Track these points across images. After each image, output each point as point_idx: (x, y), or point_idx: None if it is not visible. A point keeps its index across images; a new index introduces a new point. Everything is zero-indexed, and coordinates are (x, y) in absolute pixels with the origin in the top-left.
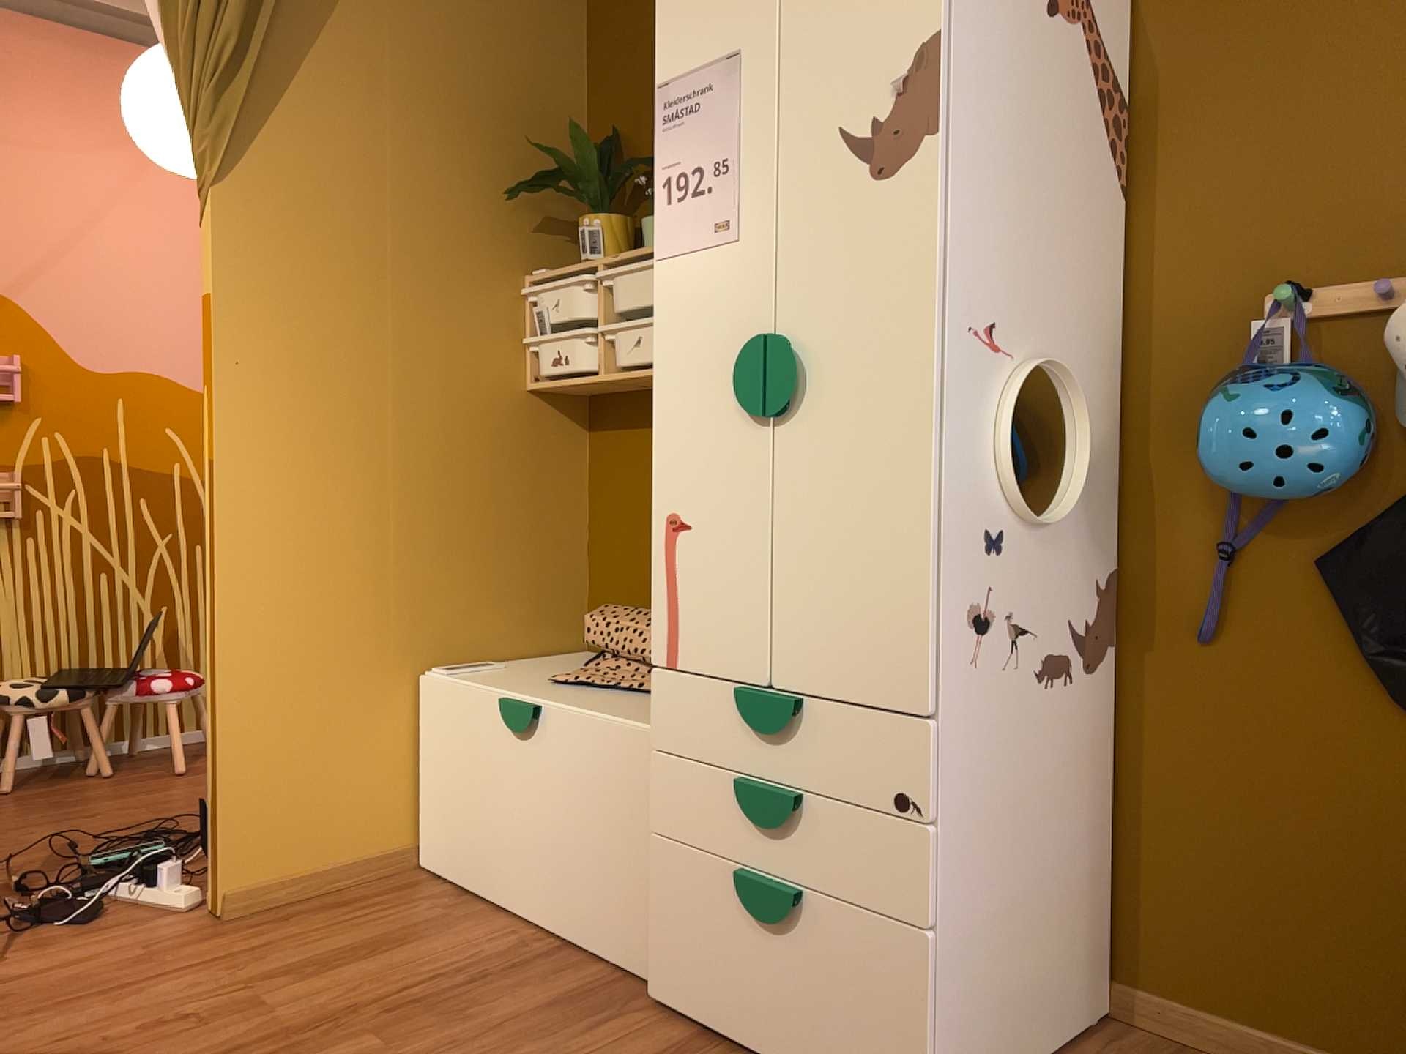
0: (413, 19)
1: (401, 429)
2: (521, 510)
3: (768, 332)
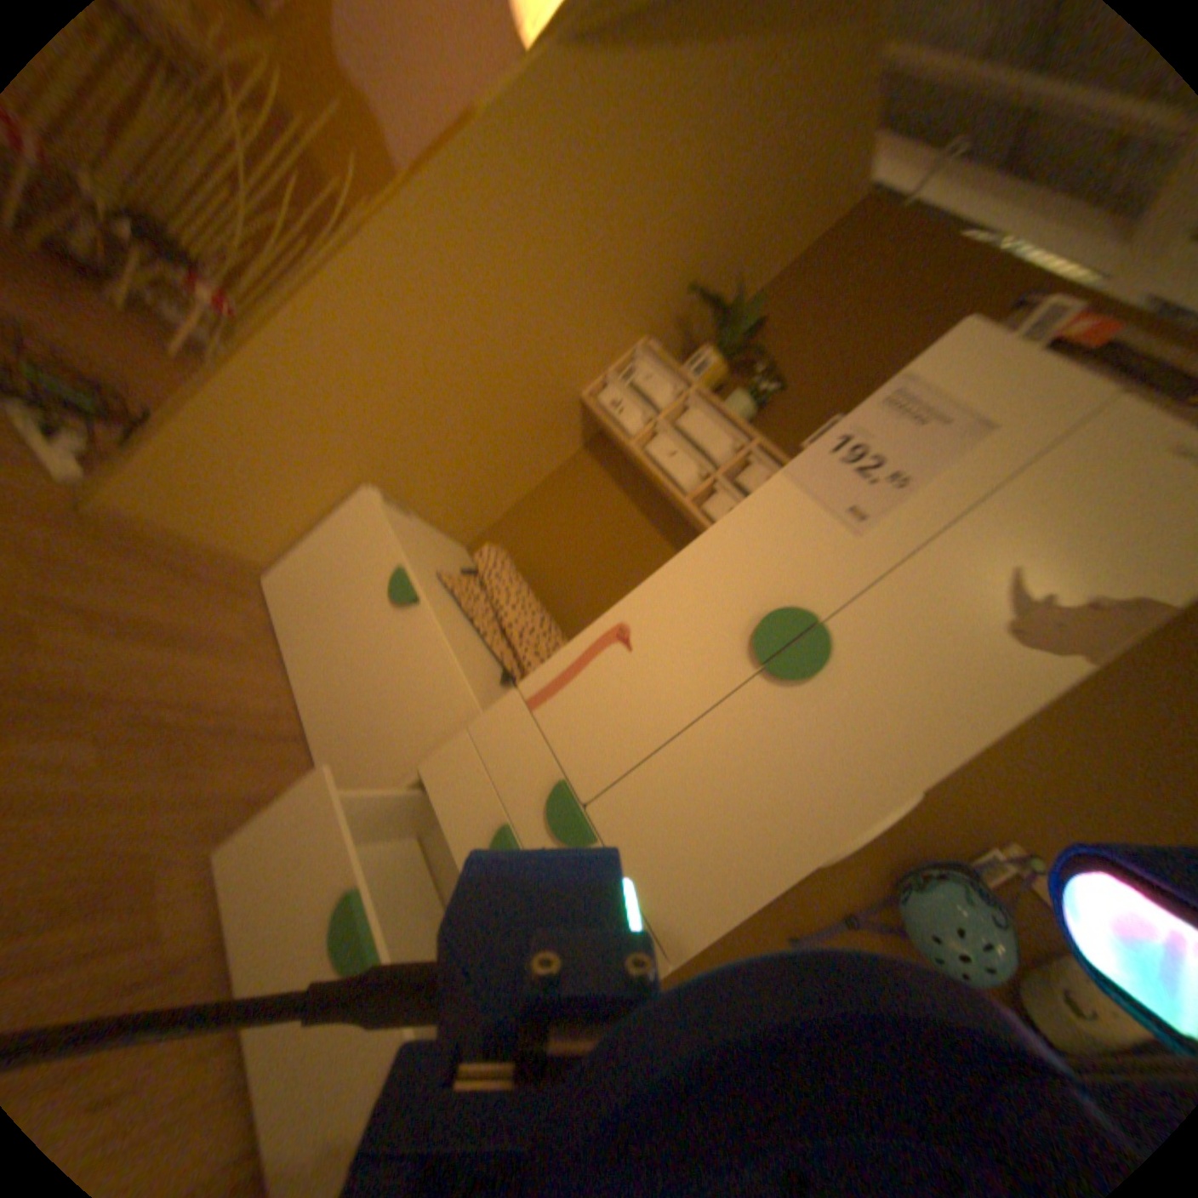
0: (760, 119)
1: (495, 351)
2: (508, 459)
3: (816, 624)
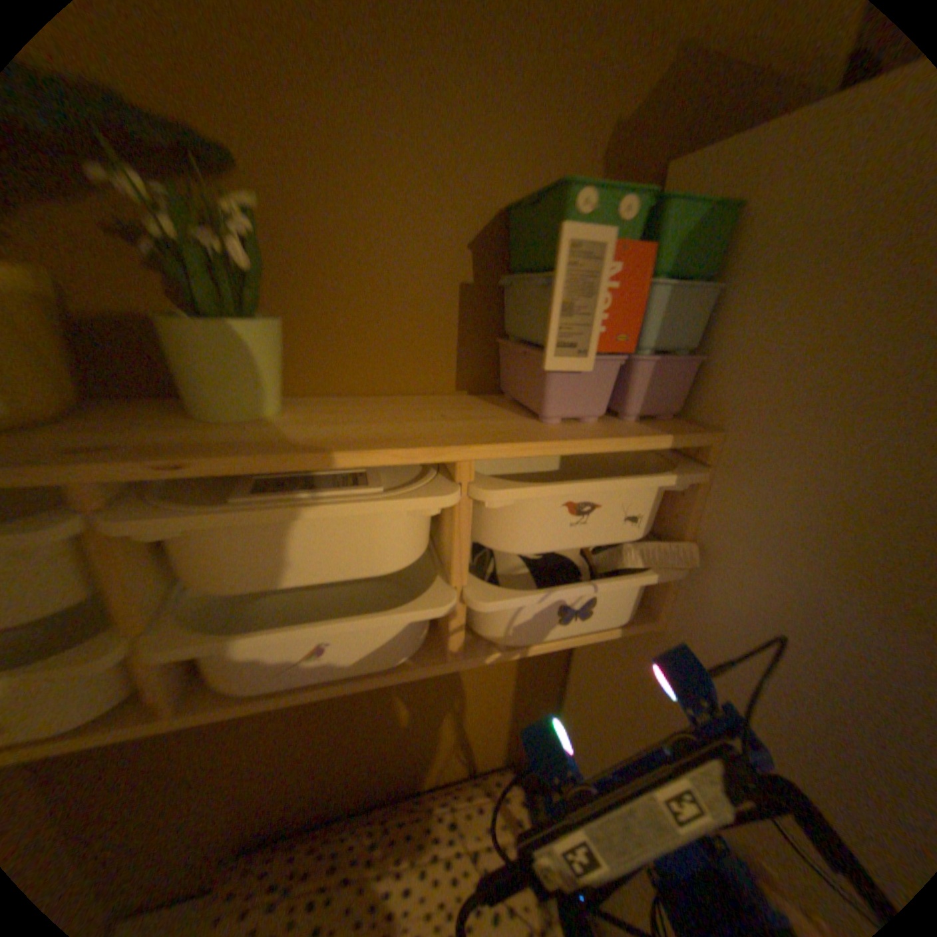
0: None
1: None
2: None
3: None
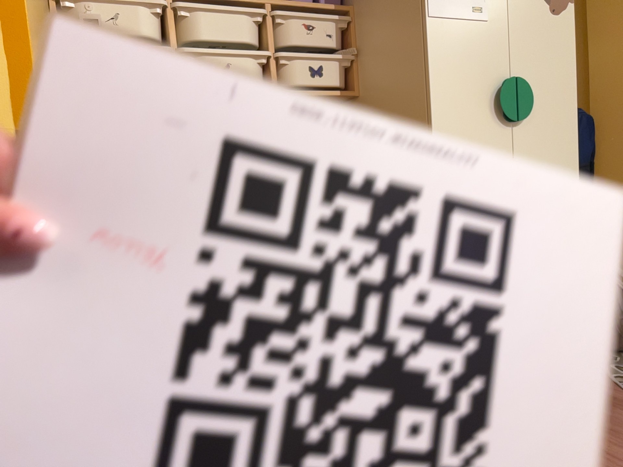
0: None
1: None
2: None
3: (514, 78)
